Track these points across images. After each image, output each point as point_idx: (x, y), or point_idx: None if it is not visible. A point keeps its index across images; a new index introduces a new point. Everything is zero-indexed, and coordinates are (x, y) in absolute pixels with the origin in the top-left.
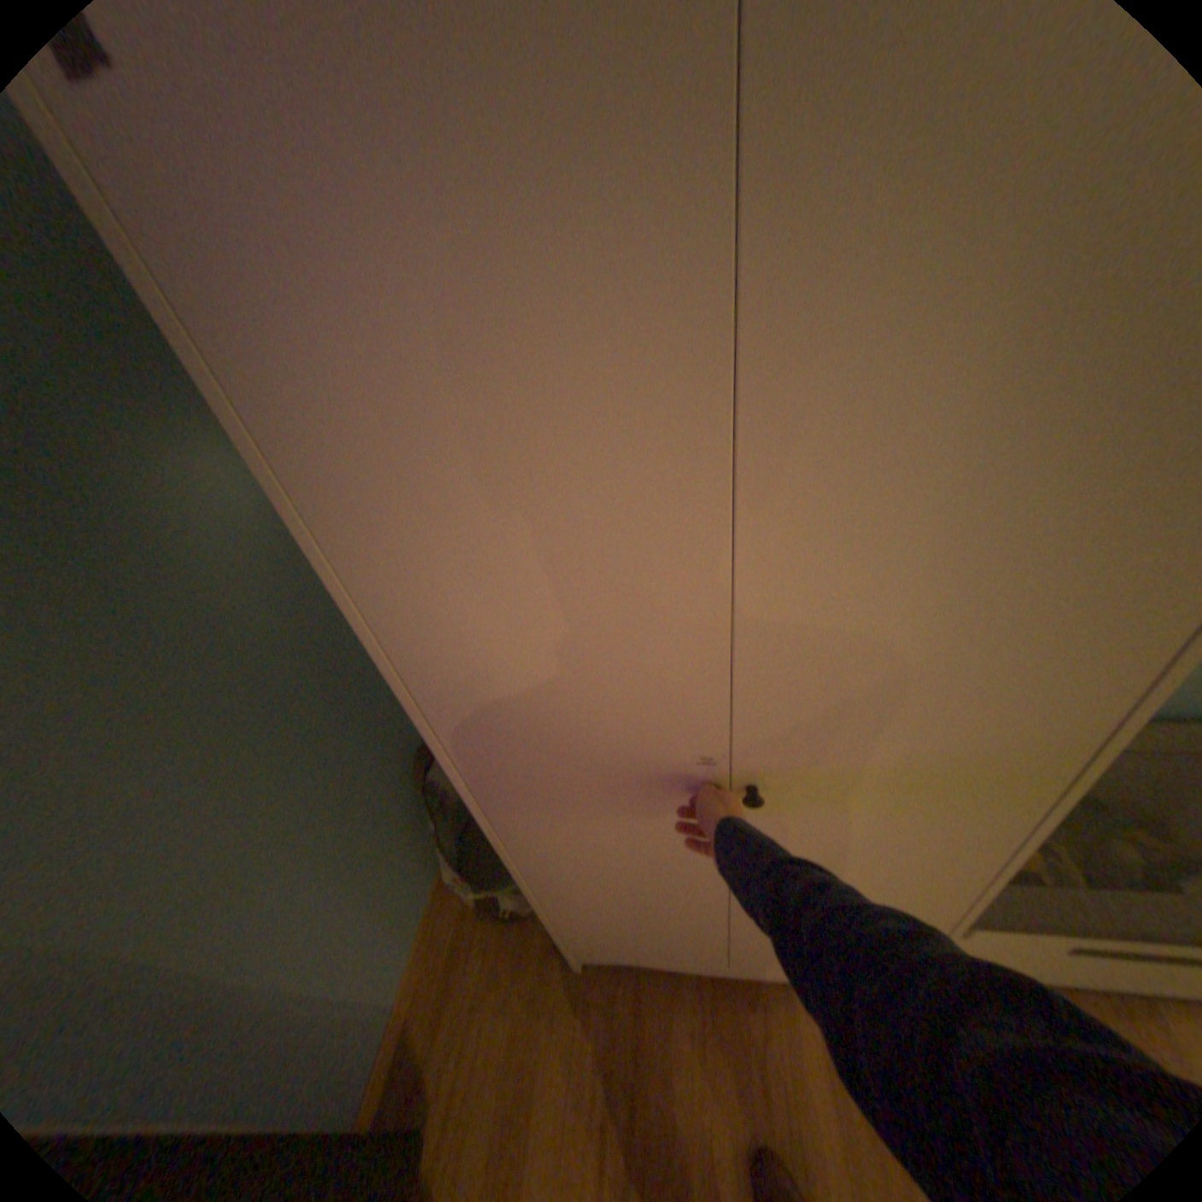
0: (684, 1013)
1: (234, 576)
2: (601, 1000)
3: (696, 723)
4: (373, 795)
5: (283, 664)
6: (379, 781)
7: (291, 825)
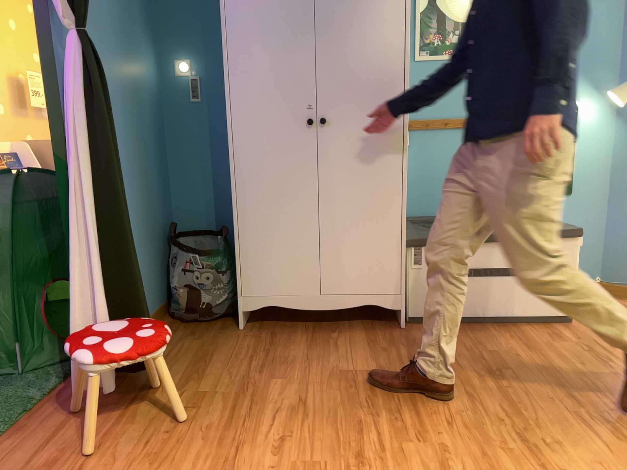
0: (297, 335)
1: (147, 91)
2: (253, 334)
3: (306, 89)
4: (153, 220)
5: (148, 131)
6: (156, 219)
7: (135, 185)
